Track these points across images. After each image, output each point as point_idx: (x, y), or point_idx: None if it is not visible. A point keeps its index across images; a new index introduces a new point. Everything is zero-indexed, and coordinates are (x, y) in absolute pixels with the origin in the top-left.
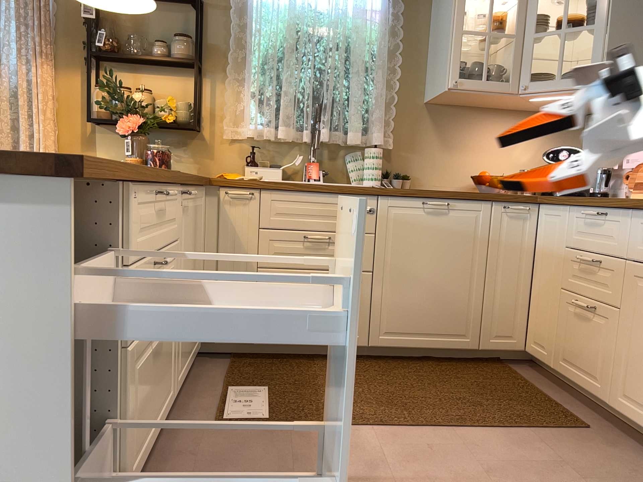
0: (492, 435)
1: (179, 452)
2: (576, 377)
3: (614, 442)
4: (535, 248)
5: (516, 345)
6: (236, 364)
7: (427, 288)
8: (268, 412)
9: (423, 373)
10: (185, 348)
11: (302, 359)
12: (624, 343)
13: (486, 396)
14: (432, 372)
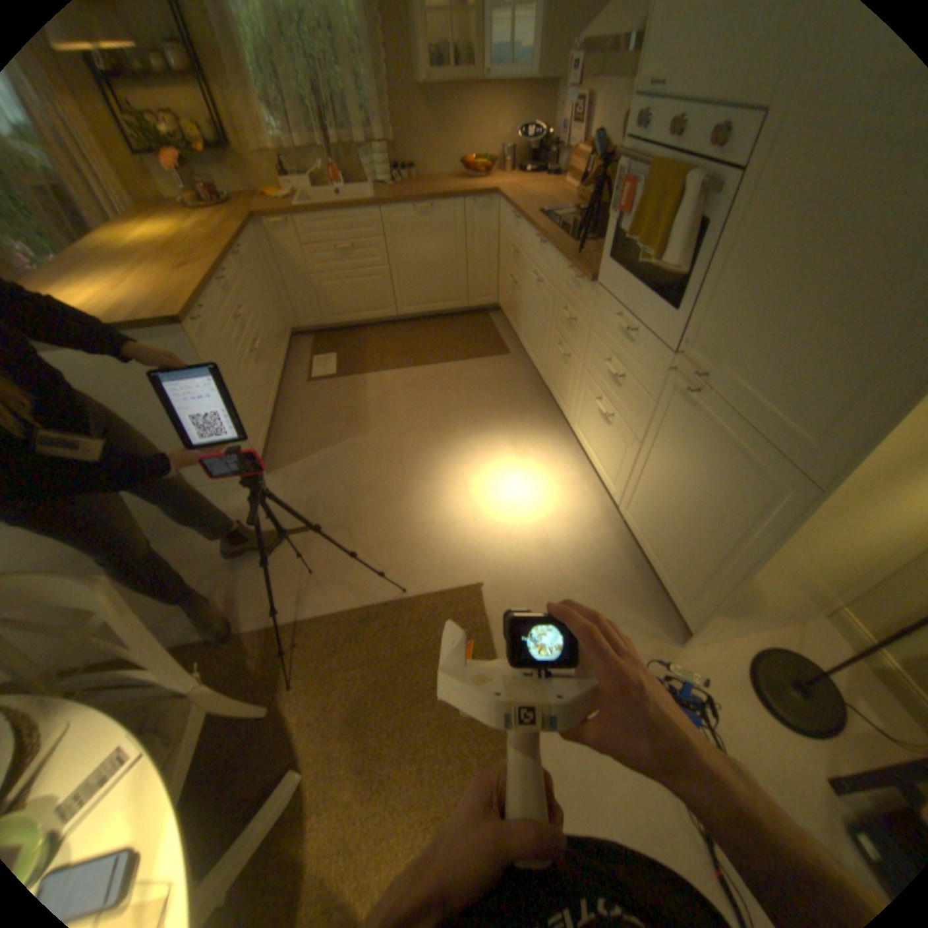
0: (453, 366)
1: (291, 398)
2: (510, 324)
3: (516, 360)
4: (498, 231)
5: (489, 302)
6: (316, 339)
7: (426, 272)
8: (335, 370)
9: (430, 329)
10: (278, 341)
11: (357, 329)
12: (522, 307)
13: (461, 341)
14: (436, 328)
